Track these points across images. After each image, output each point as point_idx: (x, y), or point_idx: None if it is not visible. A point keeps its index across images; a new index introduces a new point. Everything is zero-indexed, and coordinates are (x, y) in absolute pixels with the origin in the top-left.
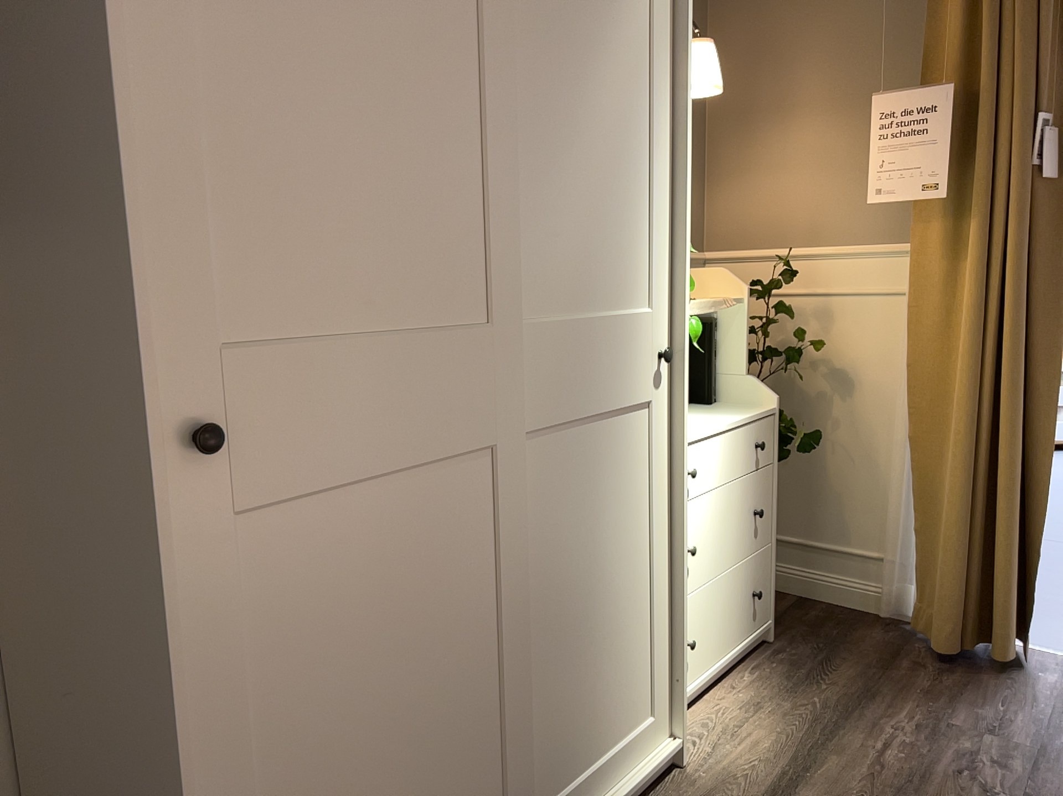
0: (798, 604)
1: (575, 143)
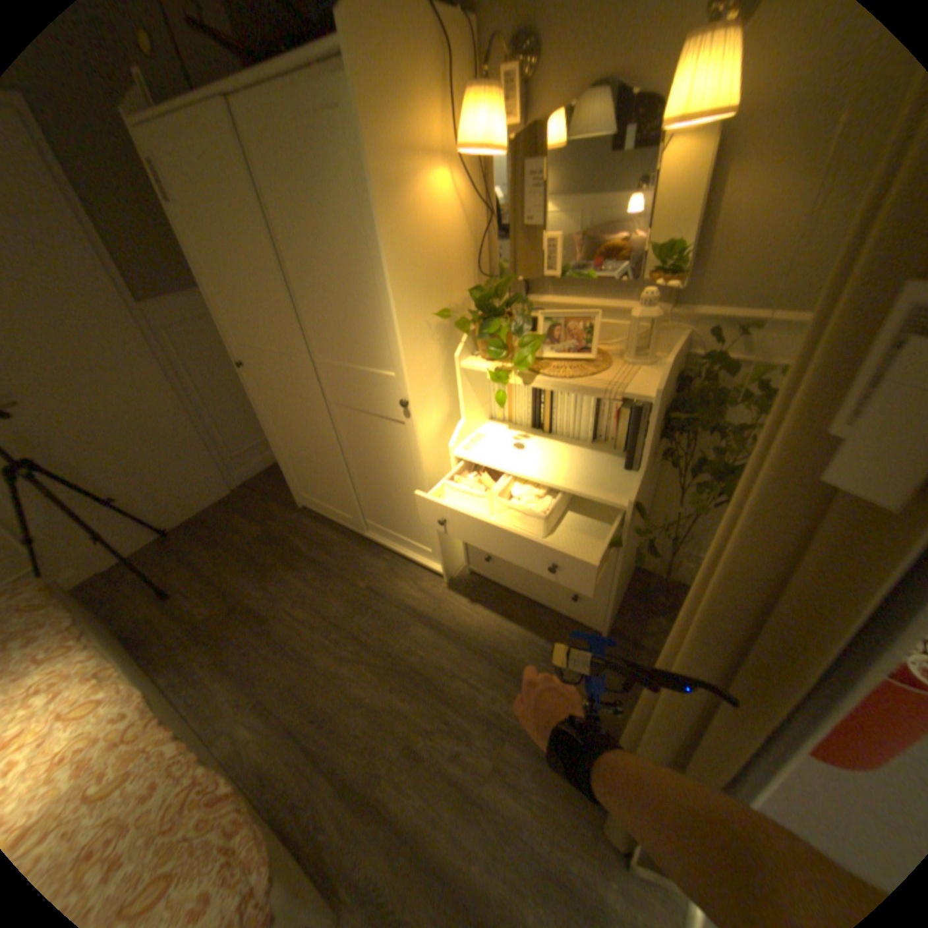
0: None
1: (322, 281)
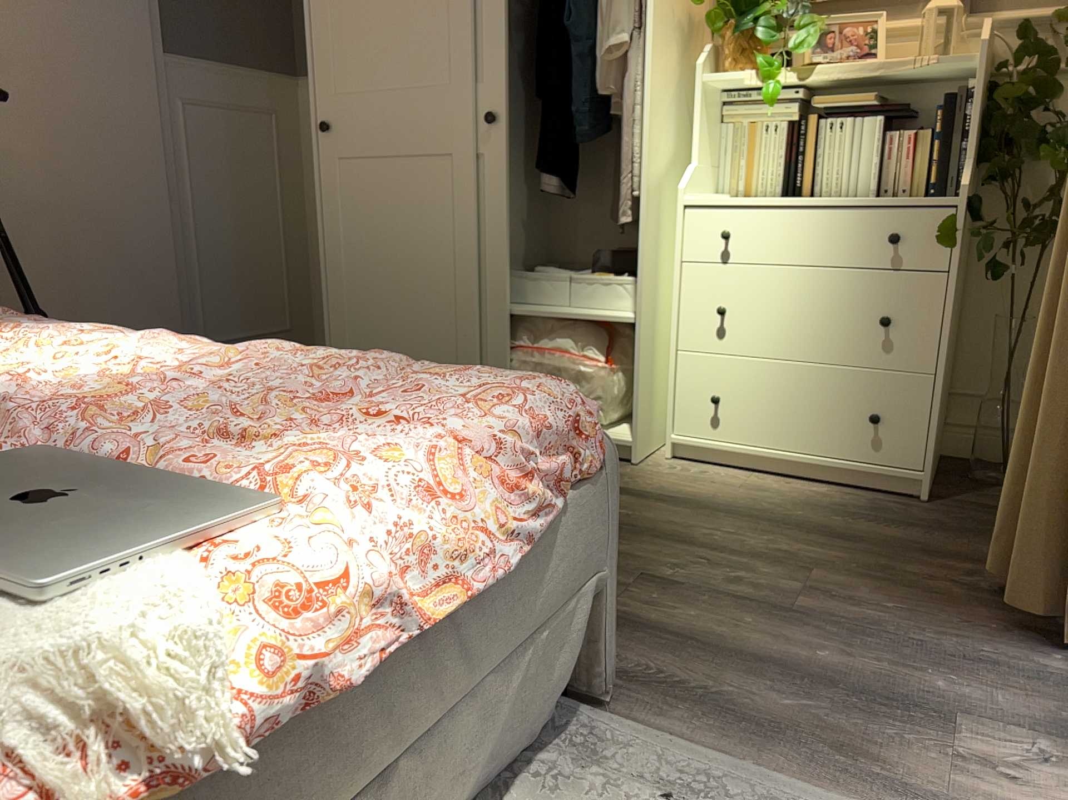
0: None
1: None
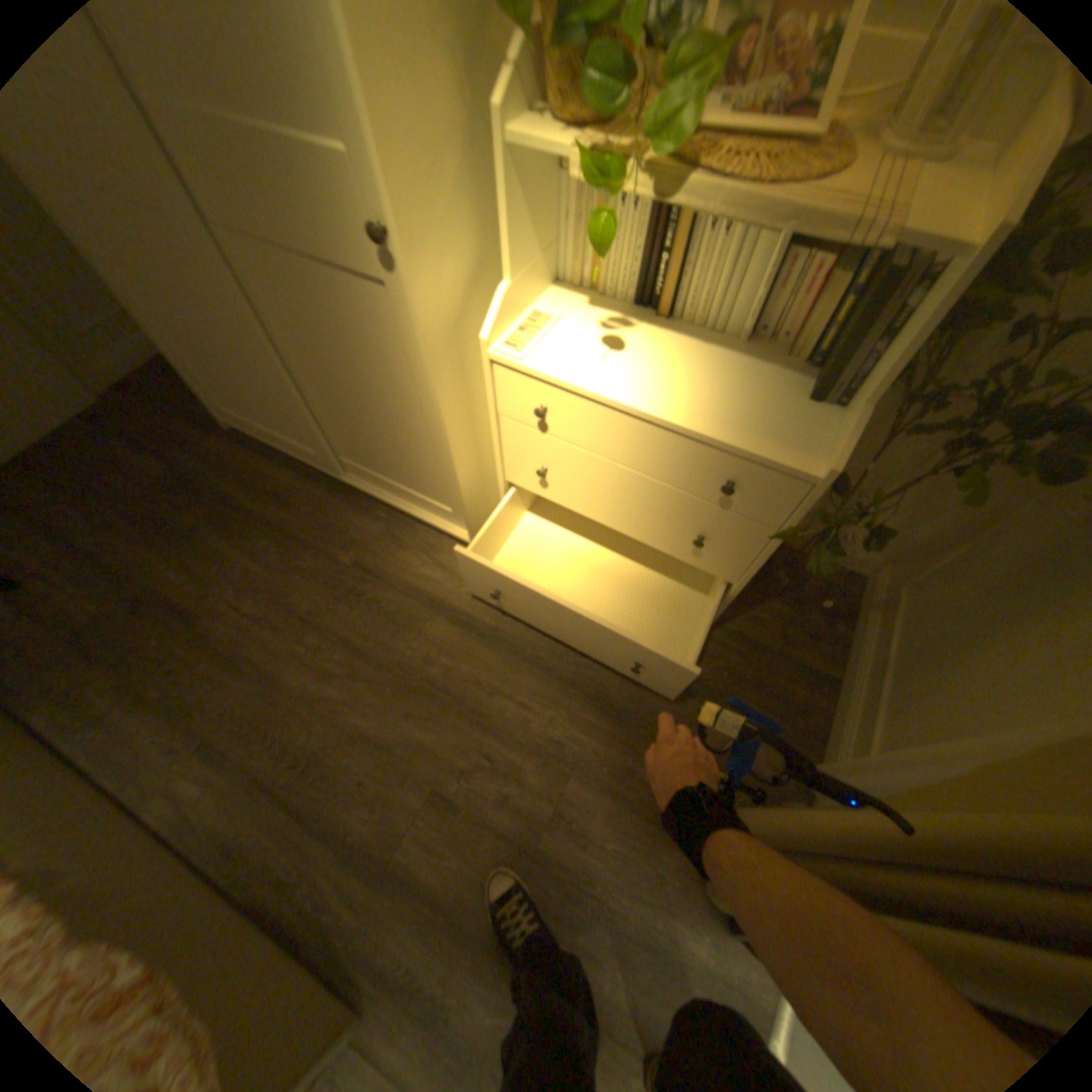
0: (816, 677)
1: None
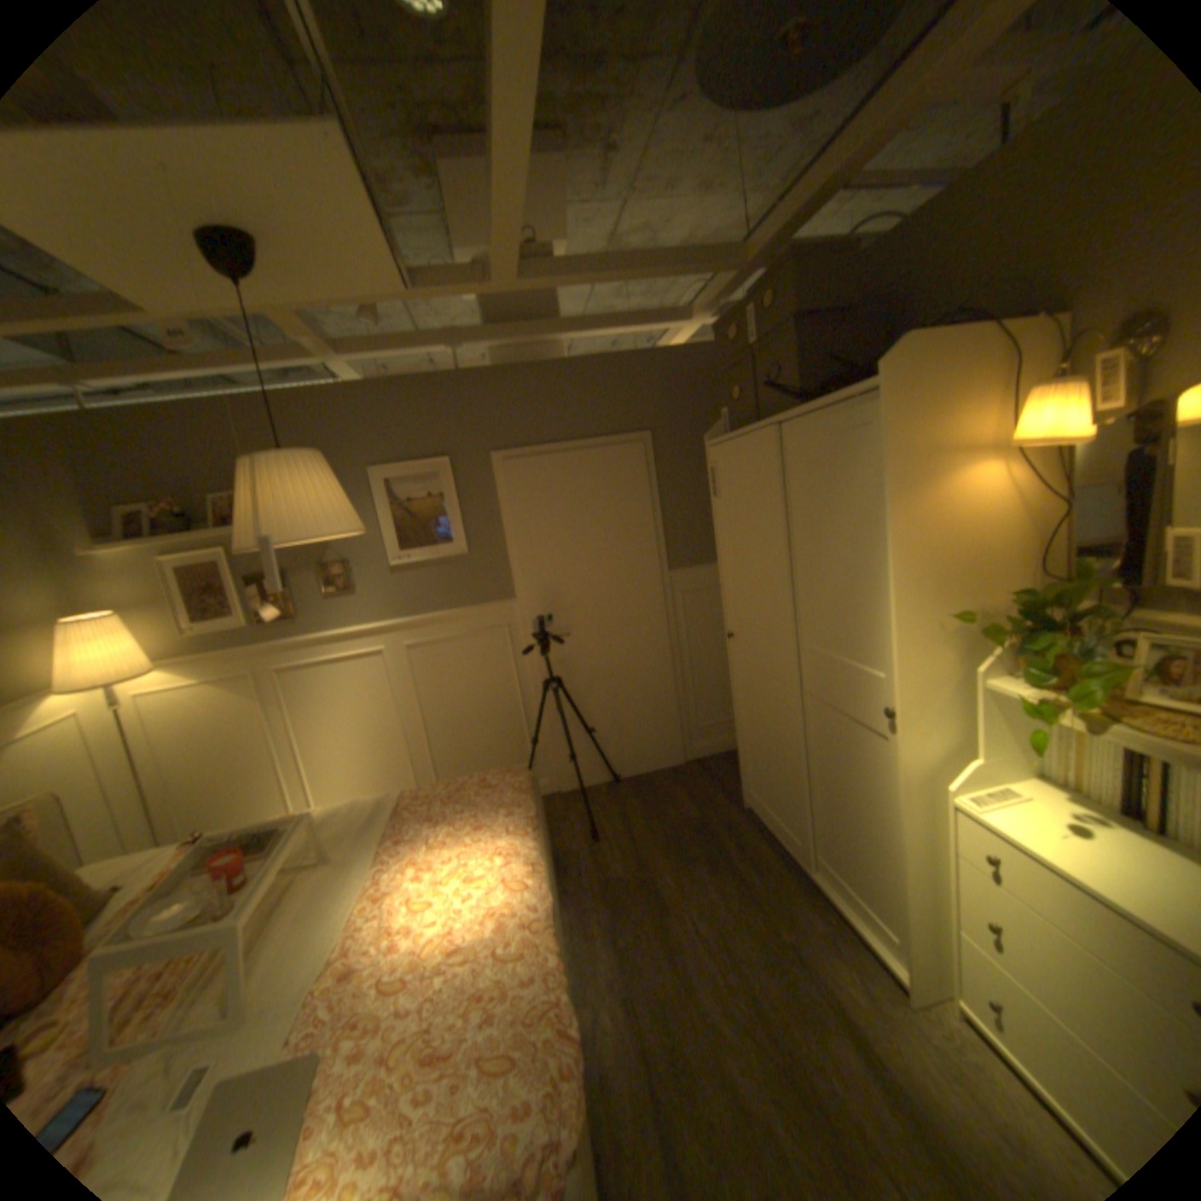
0: None
1: (825, 568)
